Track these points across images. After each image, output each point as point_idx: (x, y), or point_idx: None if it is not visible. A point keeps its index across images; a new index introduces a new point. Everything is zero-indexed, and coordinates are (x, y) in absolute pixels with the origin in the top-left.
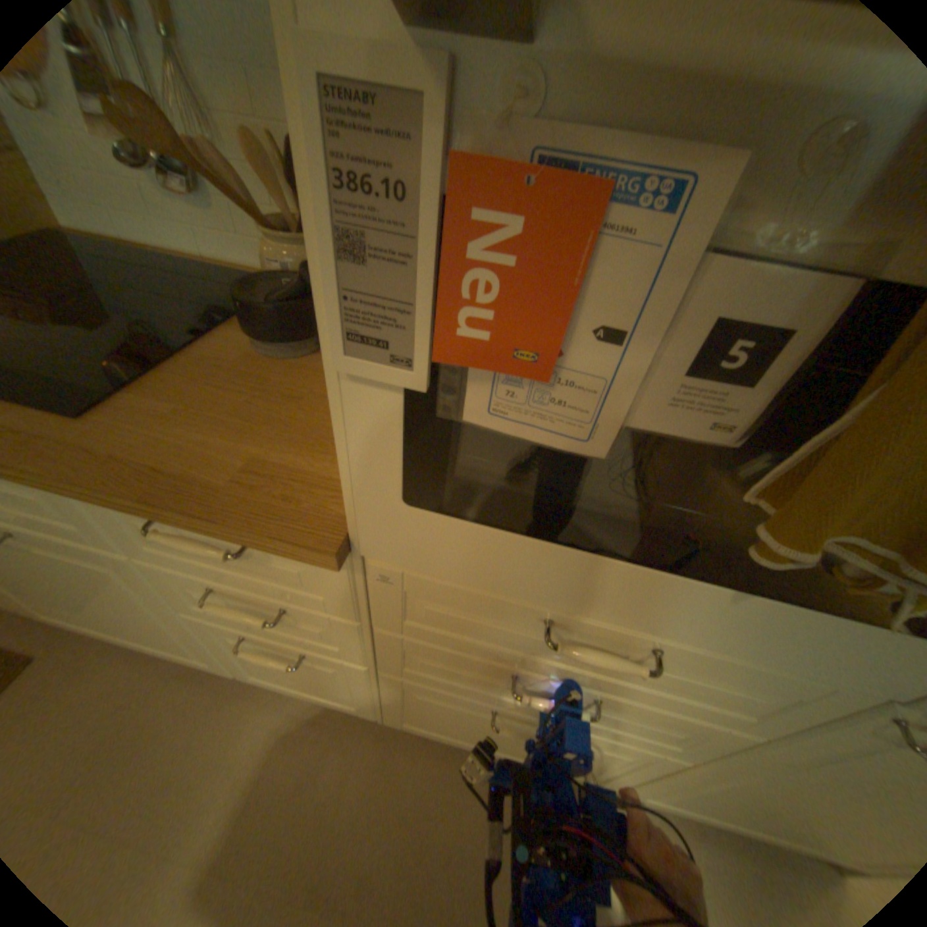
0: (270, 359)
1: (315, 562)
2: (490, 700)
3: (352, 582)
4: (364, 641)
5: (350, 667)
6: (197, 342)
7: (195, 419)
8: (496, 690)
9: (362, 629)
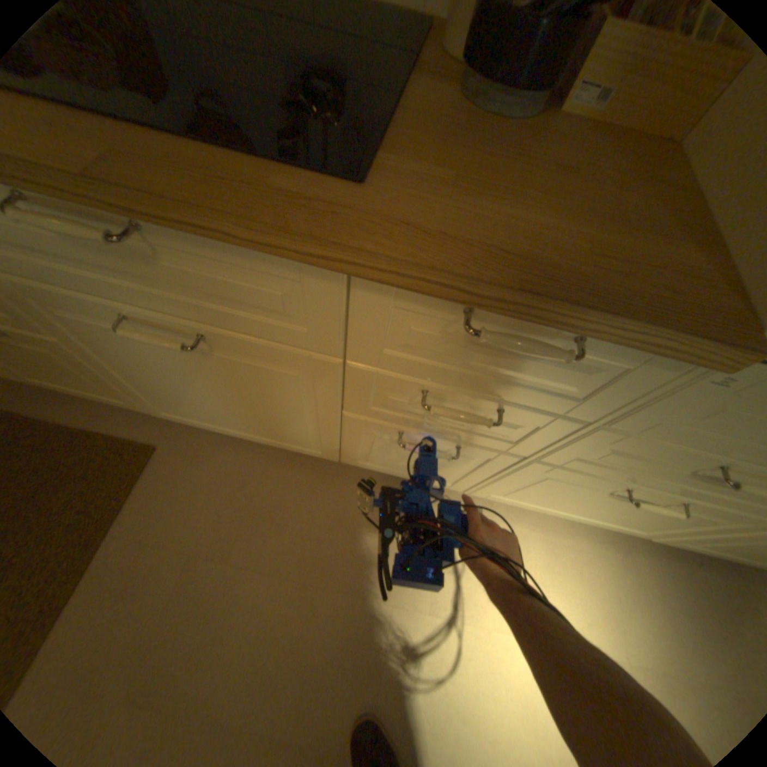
0: (508, 115)
1: (702, 362)
2: (646, 482)
3: (664, 384)
4: (565, 437)
5: (505, 456)
6: (406, 90)
7: (492, 187)
8: (670, 476)
9: (585, 427)
